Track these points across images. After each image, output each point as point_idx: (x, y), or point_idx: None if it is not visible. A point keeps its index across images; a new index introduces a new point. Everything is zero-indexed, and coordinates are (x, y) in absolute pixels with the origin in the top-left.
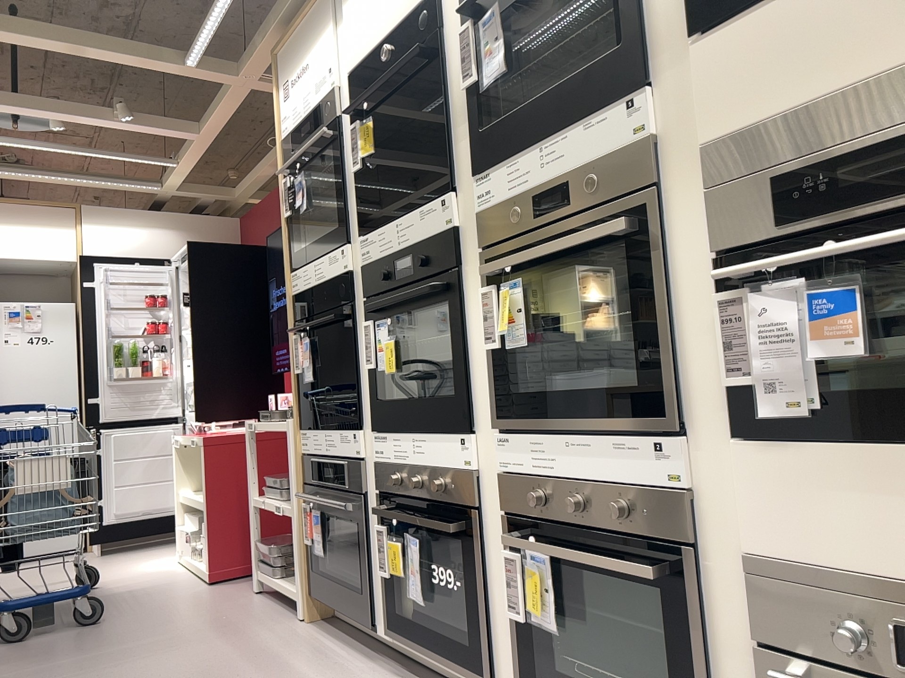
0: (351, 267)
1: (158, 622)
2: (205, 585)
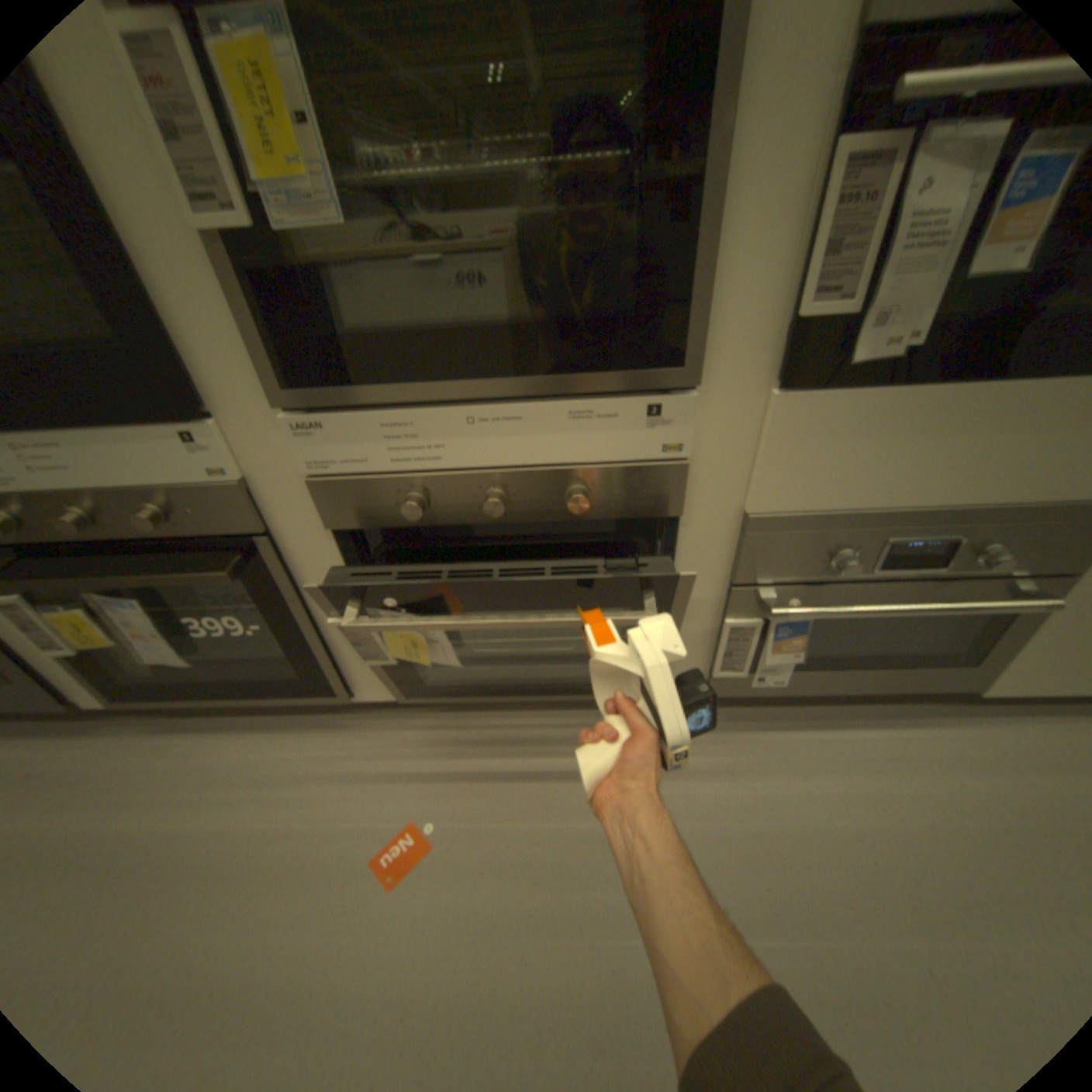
0: None
1: None
2: None
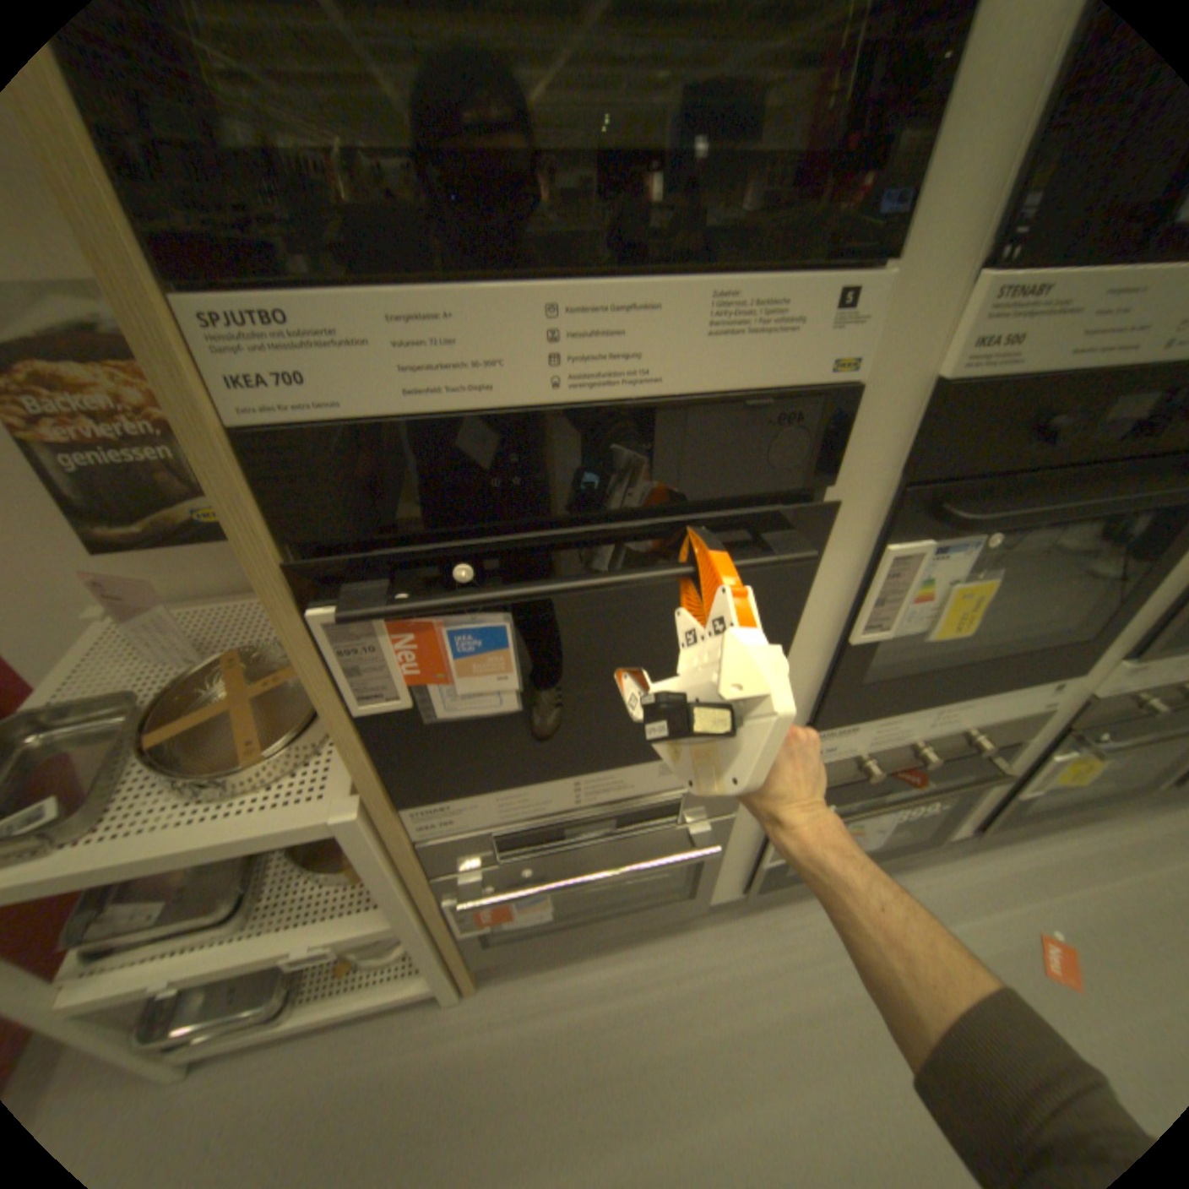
0: (871, 362)
1: None
2: None
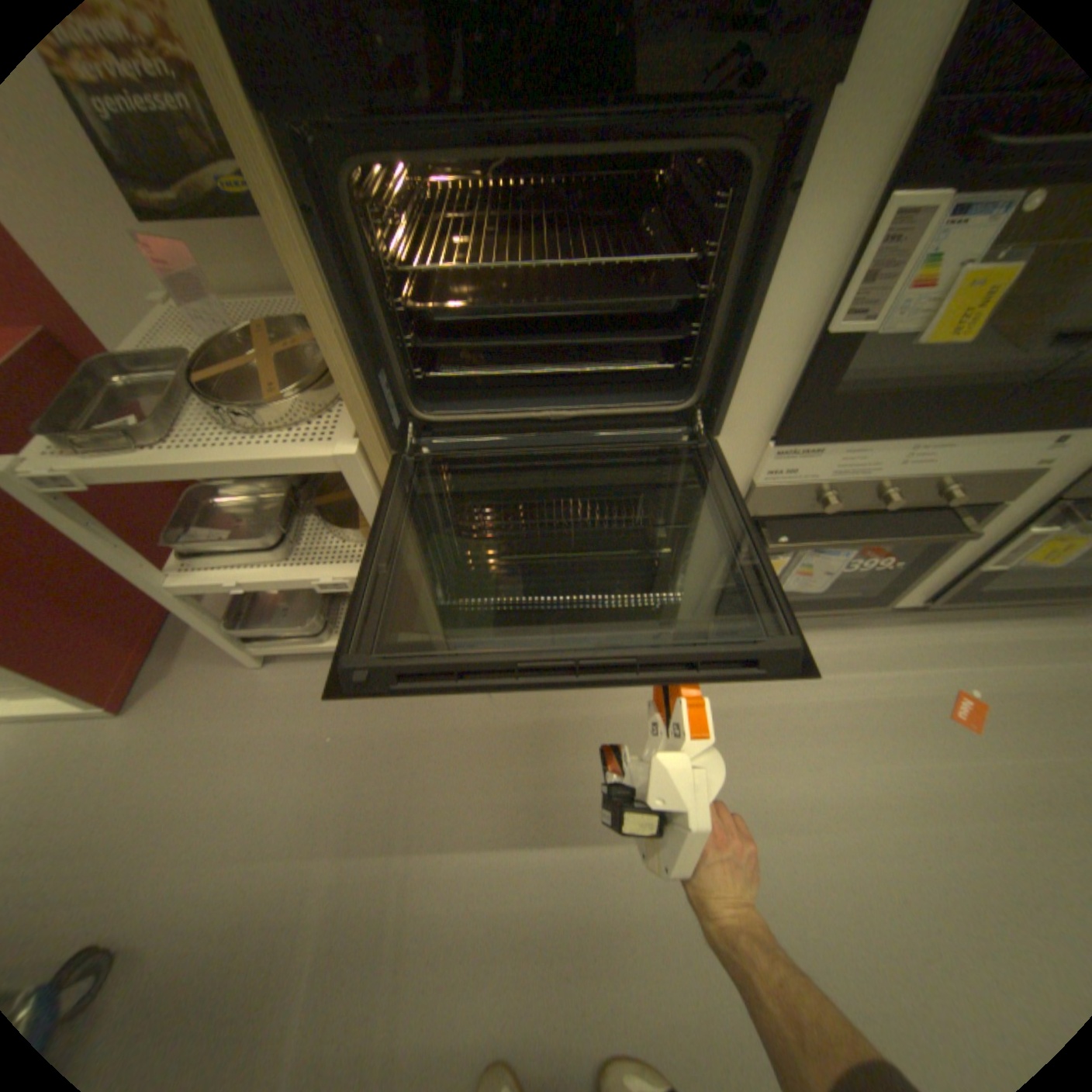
0: None
1: (232, 841)
2: (111, 721)
